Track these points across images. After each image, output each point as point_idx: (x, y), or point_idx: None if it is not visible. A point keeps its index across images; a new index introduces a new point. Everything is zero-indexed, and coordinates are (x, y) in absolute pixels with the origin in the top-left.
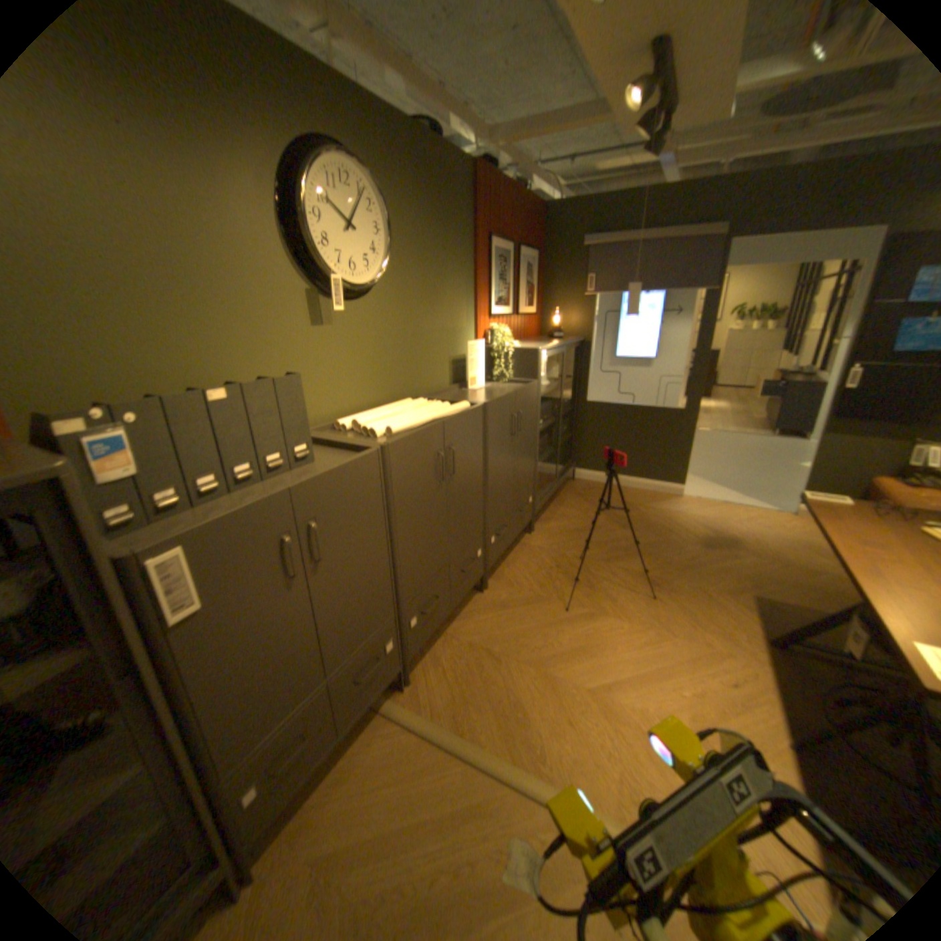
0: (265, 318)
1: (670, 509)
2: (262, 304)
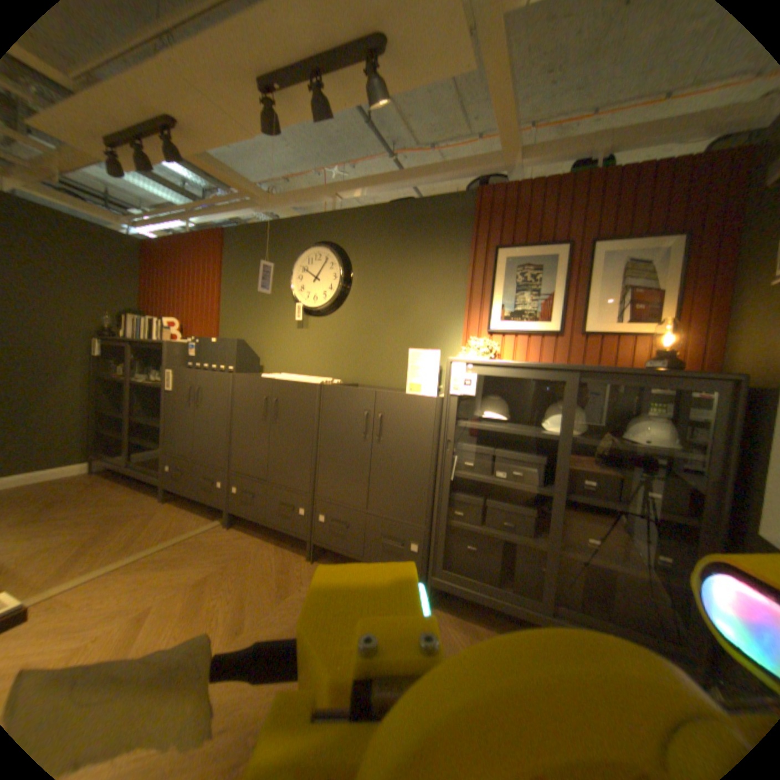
0: (278, 323)
1: None
2: (278, 317)
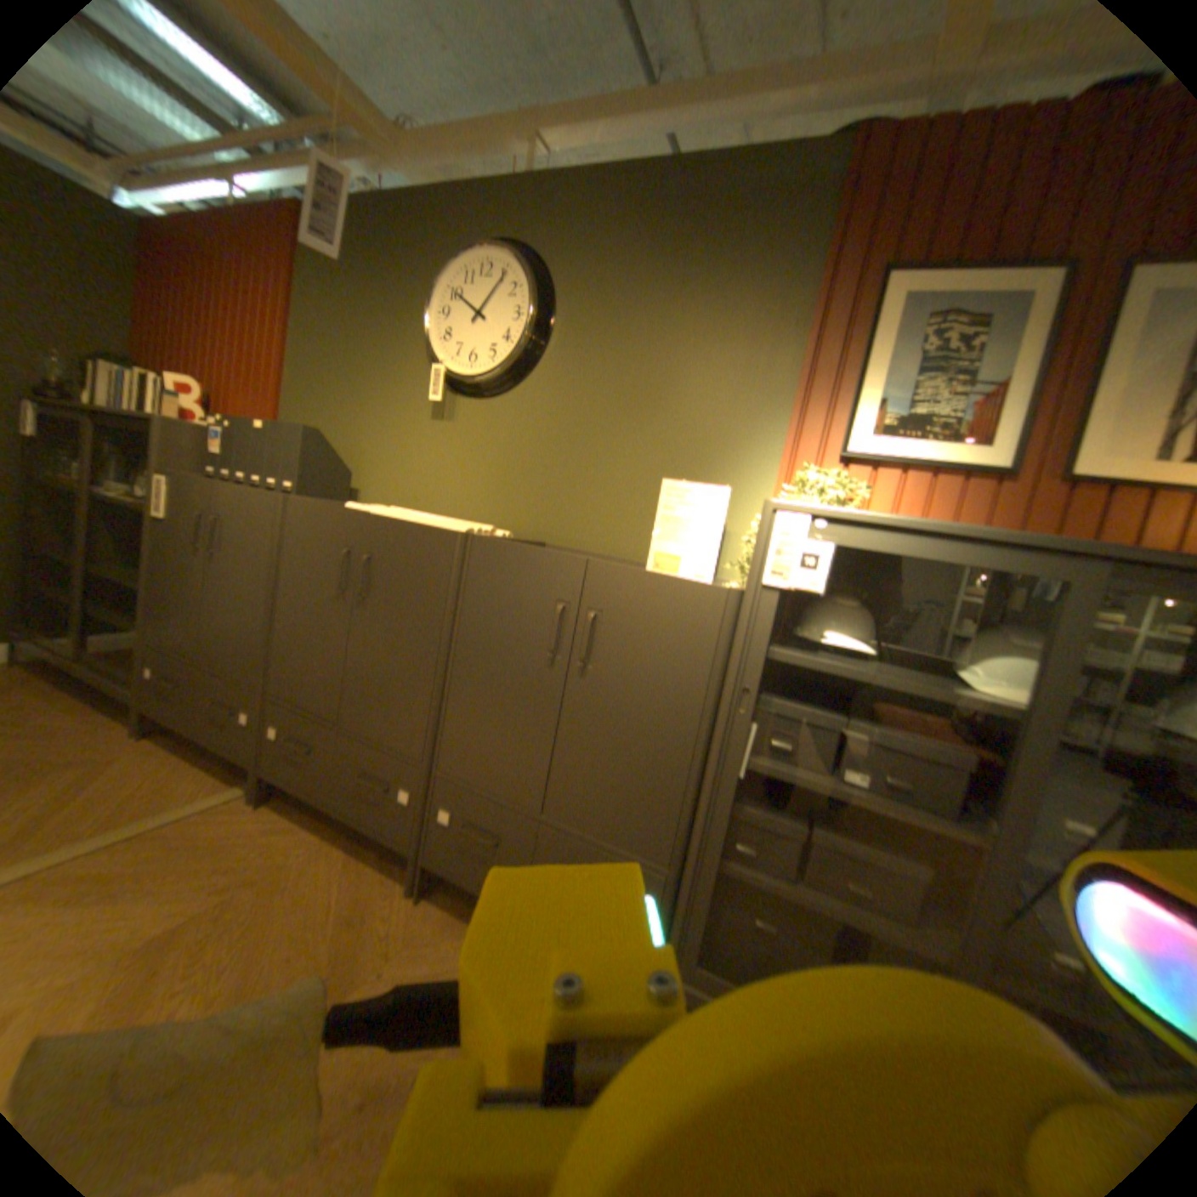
0: (395, 406)
1: None
2: (396, 394)
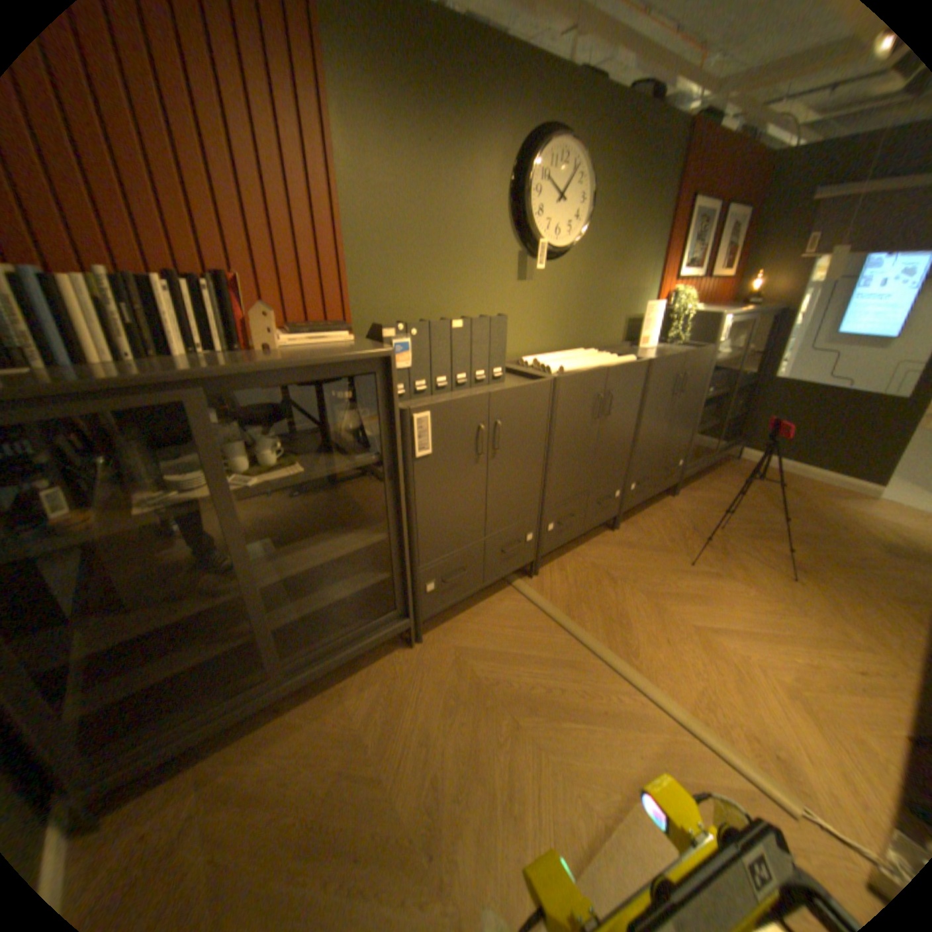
0: (487, 274)
1: (856, 509)
2: (487, 263)
